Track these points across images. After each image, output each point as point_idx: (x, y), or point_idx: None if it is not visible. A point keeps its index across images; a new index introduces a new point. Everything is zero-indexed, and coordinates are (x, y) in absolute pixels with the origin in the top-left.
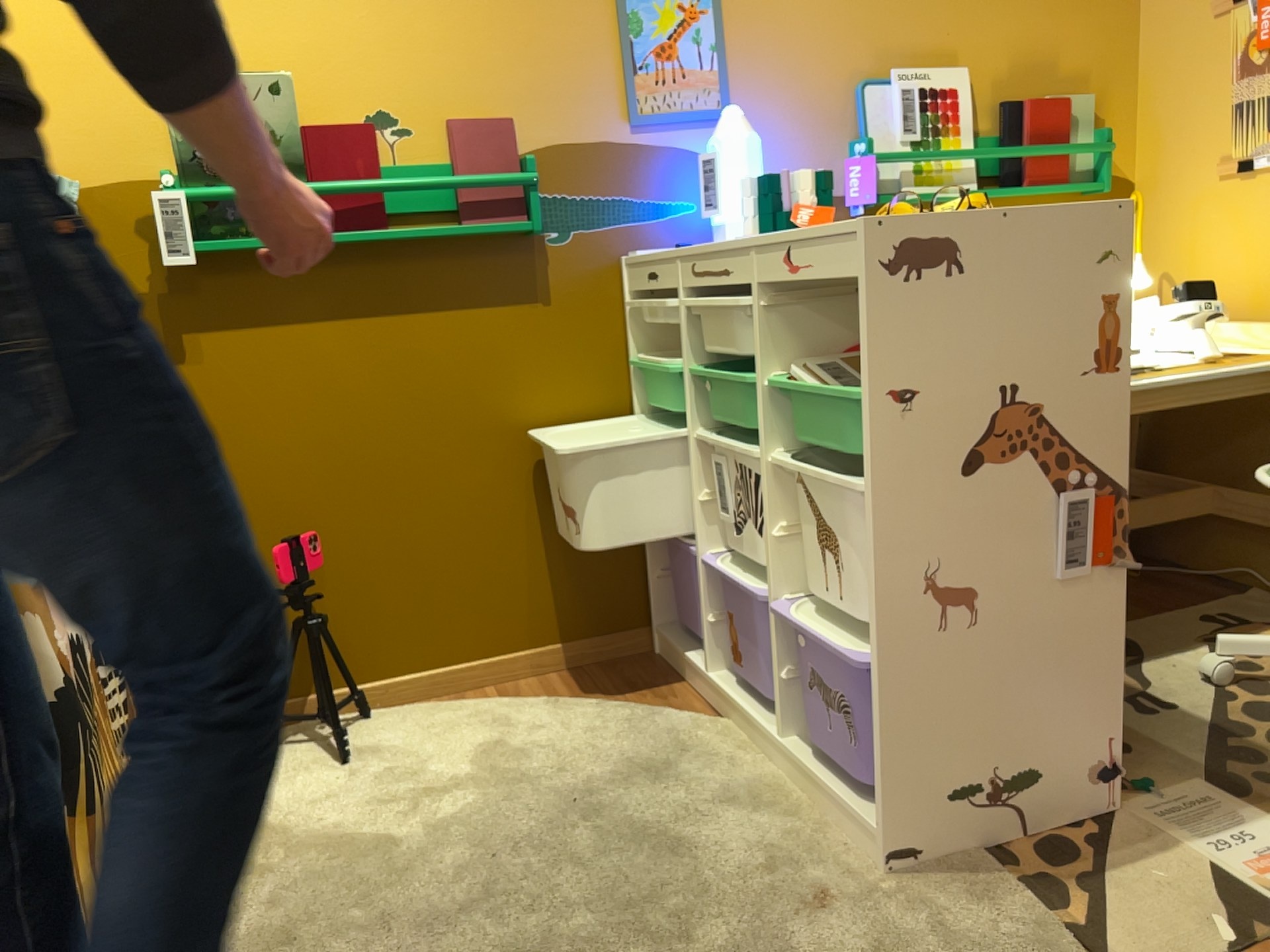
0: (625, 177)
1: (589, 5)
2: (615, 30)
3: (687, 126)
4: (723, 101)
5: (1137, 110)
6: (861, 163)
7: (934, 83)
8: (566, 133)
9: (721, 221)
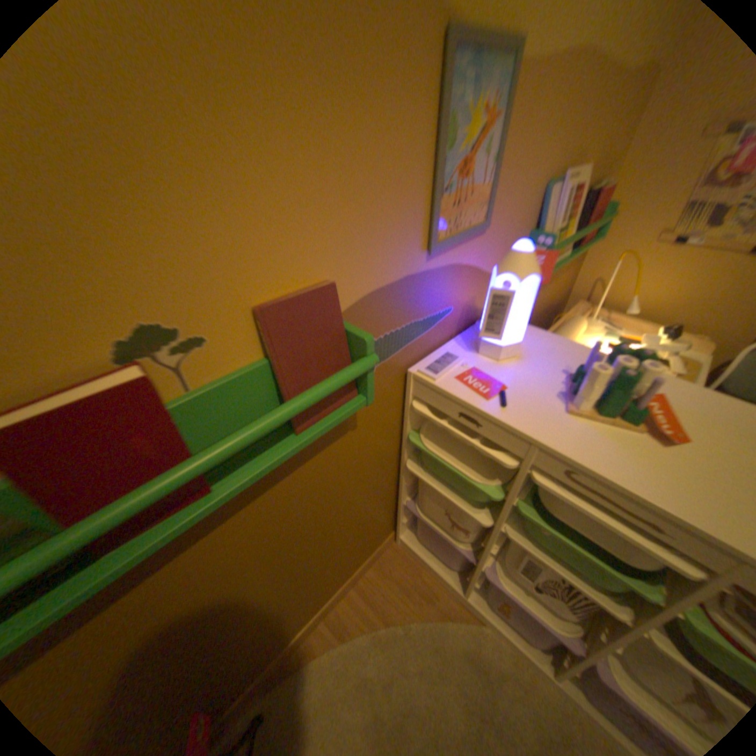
0: (417, 302)
1: (417, 98)
2: (435, 138)
3: (463, 242)
4: (490, 213)
5: (618, 182)
6: (547, 254)
7: (581, 178)
8: (379, 277)
9: (493, 339)
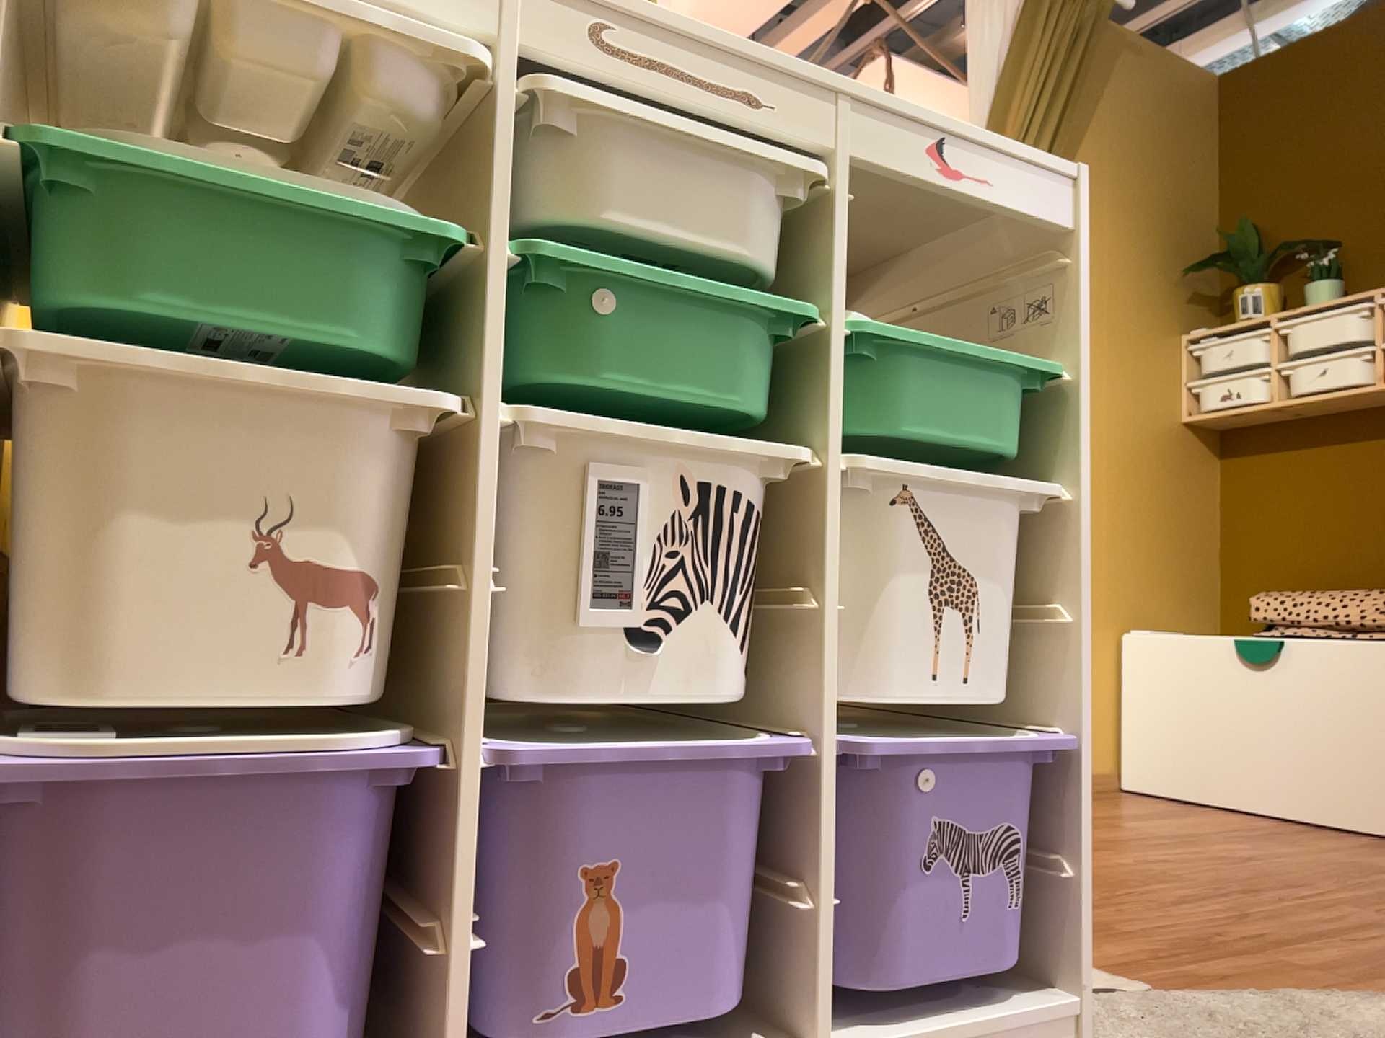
0: None
1: None
2: None
3: None
4: None
5: None
6: None
7: None
8: None
9: None
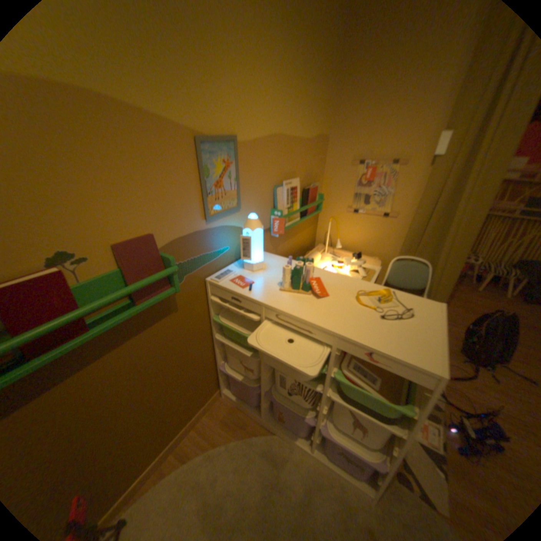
0: (205, 244)
1: (185, 161)
2: (198, 175)
3: (226, 216)
4: (239, 202)
5: (324, 184)
6: (279, 220)
7: (293, 185)
8: (178, 232)
9: (249, 261)
